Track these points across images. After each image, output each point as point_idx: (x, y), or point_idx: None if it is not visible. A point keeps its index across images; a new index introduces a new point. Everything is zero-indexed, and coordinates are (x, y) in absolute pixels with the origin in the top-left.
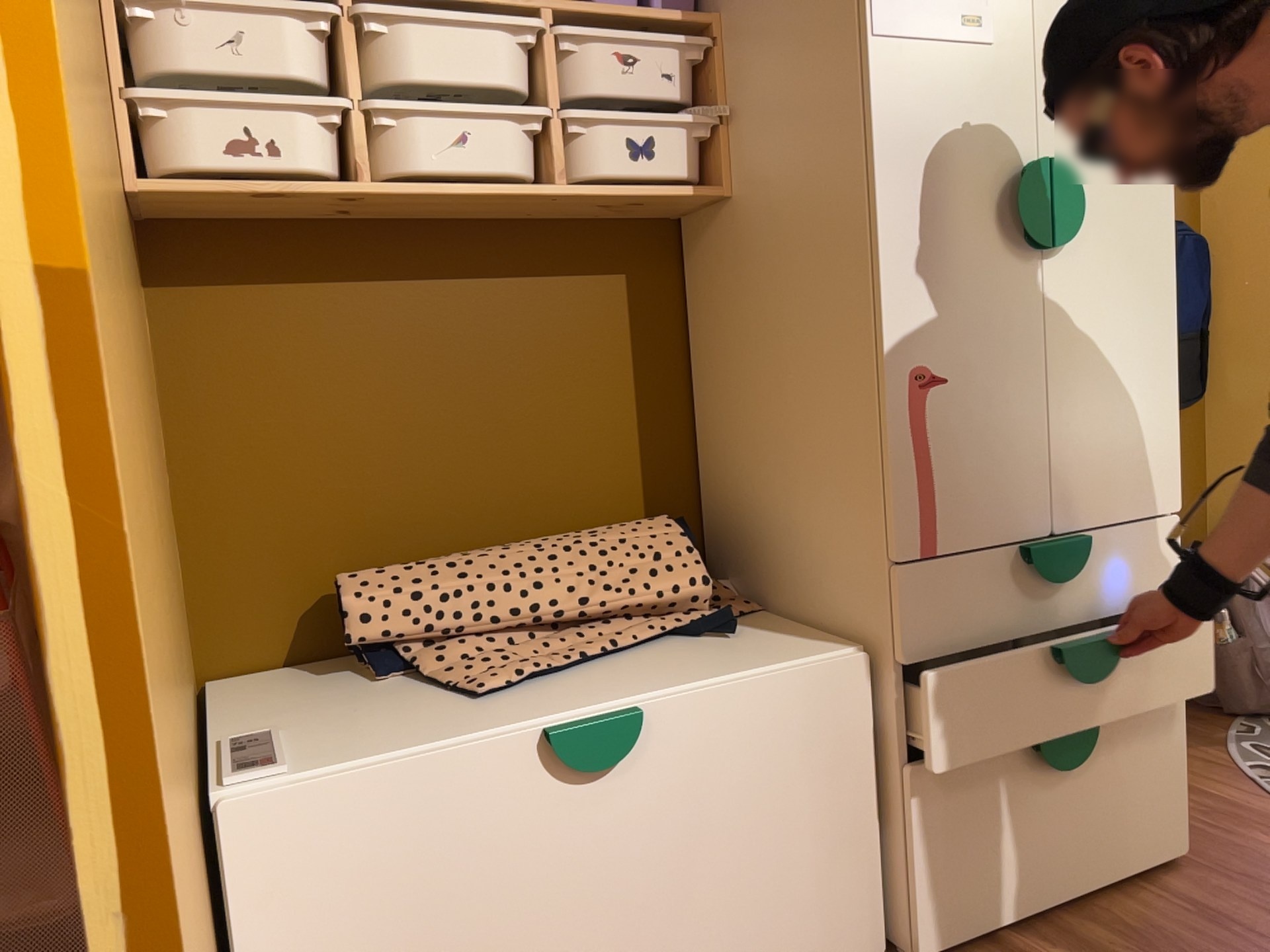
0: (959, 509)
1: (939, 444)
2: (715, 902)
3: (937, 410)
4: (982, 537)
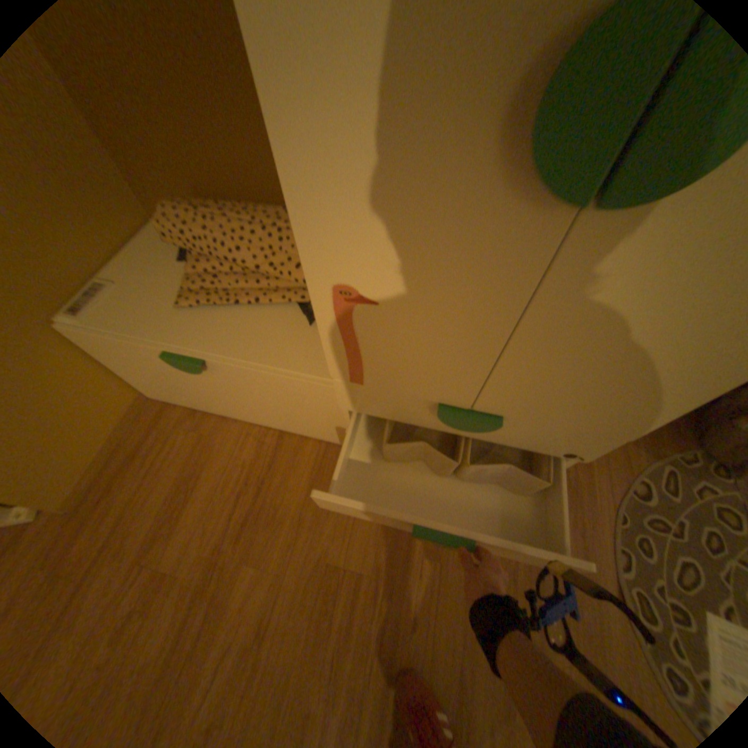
0: (382, 373)
1: (364, 337)
2: (268, 412)
3: (362, 317)
4: (401, 389)
